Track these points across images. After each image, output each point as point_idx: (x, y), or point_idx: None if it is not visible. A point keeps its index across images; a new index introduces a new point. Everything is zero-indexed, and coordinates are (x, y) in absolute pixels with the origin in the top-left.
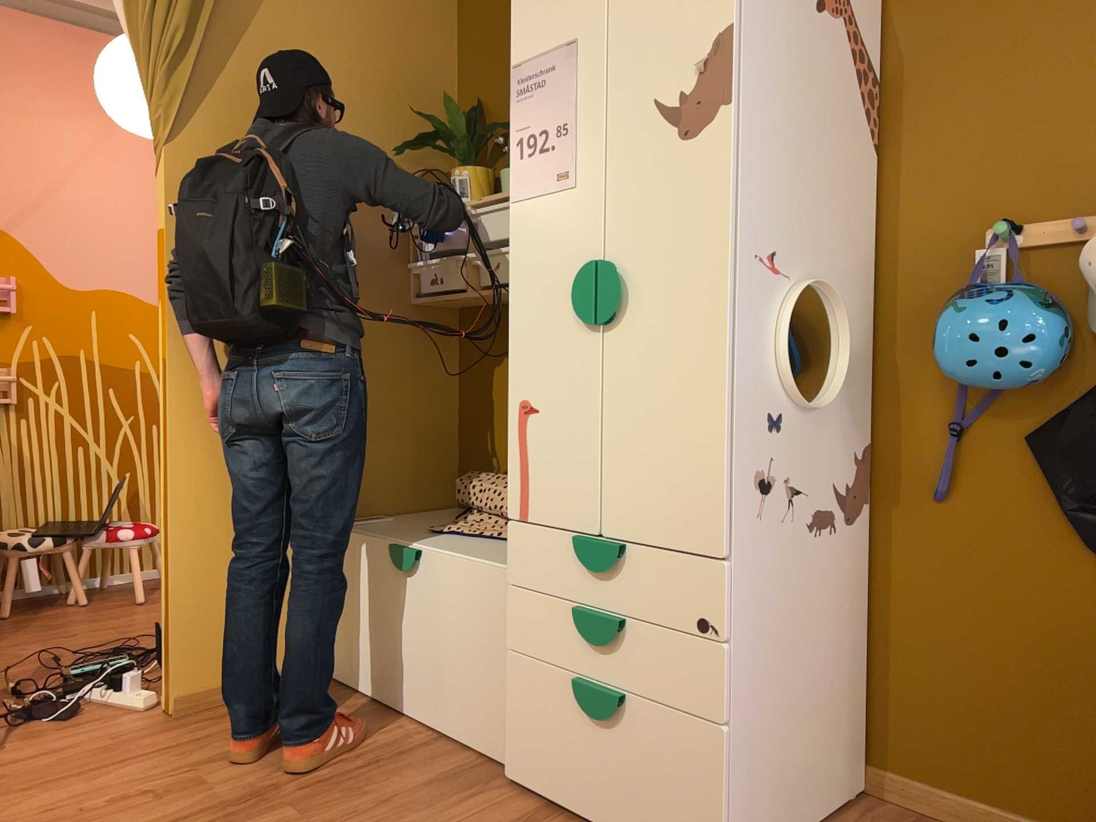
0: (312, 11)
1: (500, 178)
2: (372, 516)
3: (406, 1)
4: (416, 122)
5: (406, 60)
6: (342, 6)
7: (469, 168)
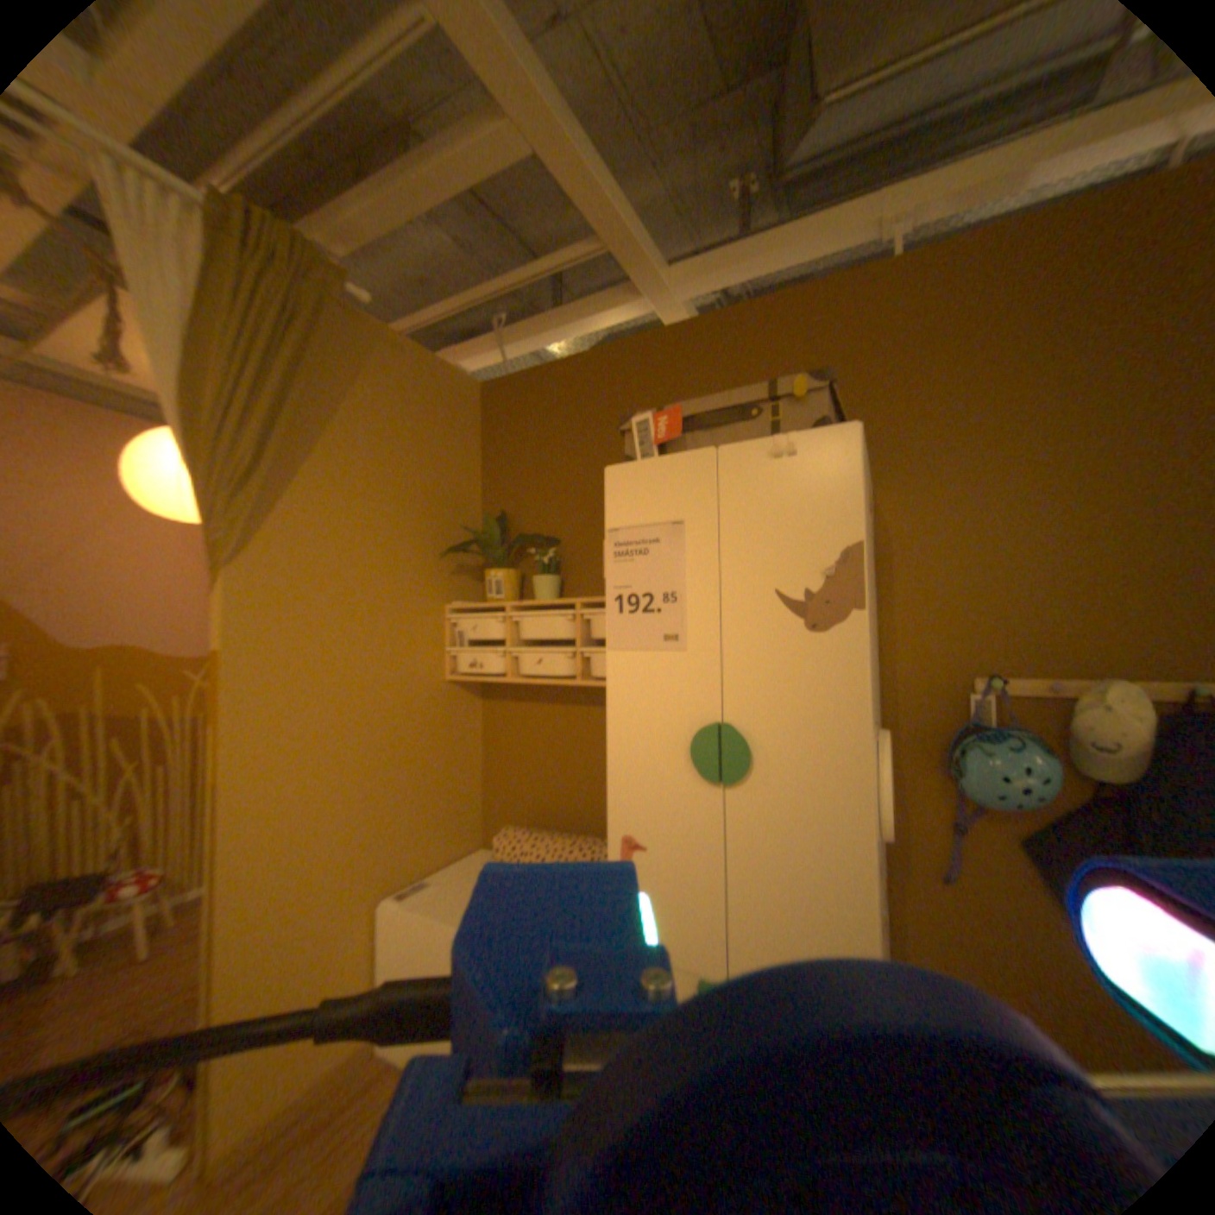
0: (369, 436)
1: (535, 582)
2: (417, 879)
3: (444, 427)
4: (452, 526)
5: (444, 476)
6: (394, 431)
7: (495, 563)
